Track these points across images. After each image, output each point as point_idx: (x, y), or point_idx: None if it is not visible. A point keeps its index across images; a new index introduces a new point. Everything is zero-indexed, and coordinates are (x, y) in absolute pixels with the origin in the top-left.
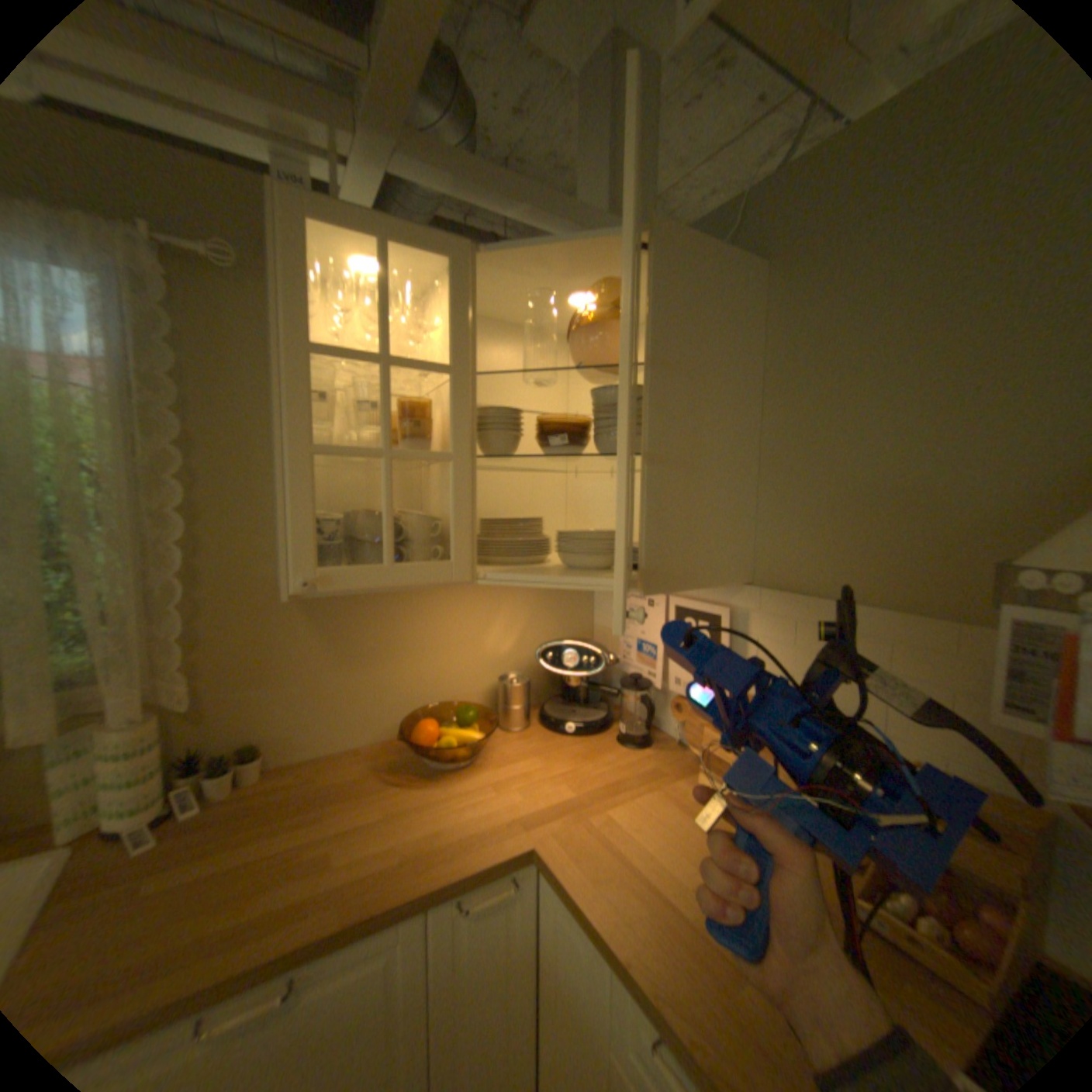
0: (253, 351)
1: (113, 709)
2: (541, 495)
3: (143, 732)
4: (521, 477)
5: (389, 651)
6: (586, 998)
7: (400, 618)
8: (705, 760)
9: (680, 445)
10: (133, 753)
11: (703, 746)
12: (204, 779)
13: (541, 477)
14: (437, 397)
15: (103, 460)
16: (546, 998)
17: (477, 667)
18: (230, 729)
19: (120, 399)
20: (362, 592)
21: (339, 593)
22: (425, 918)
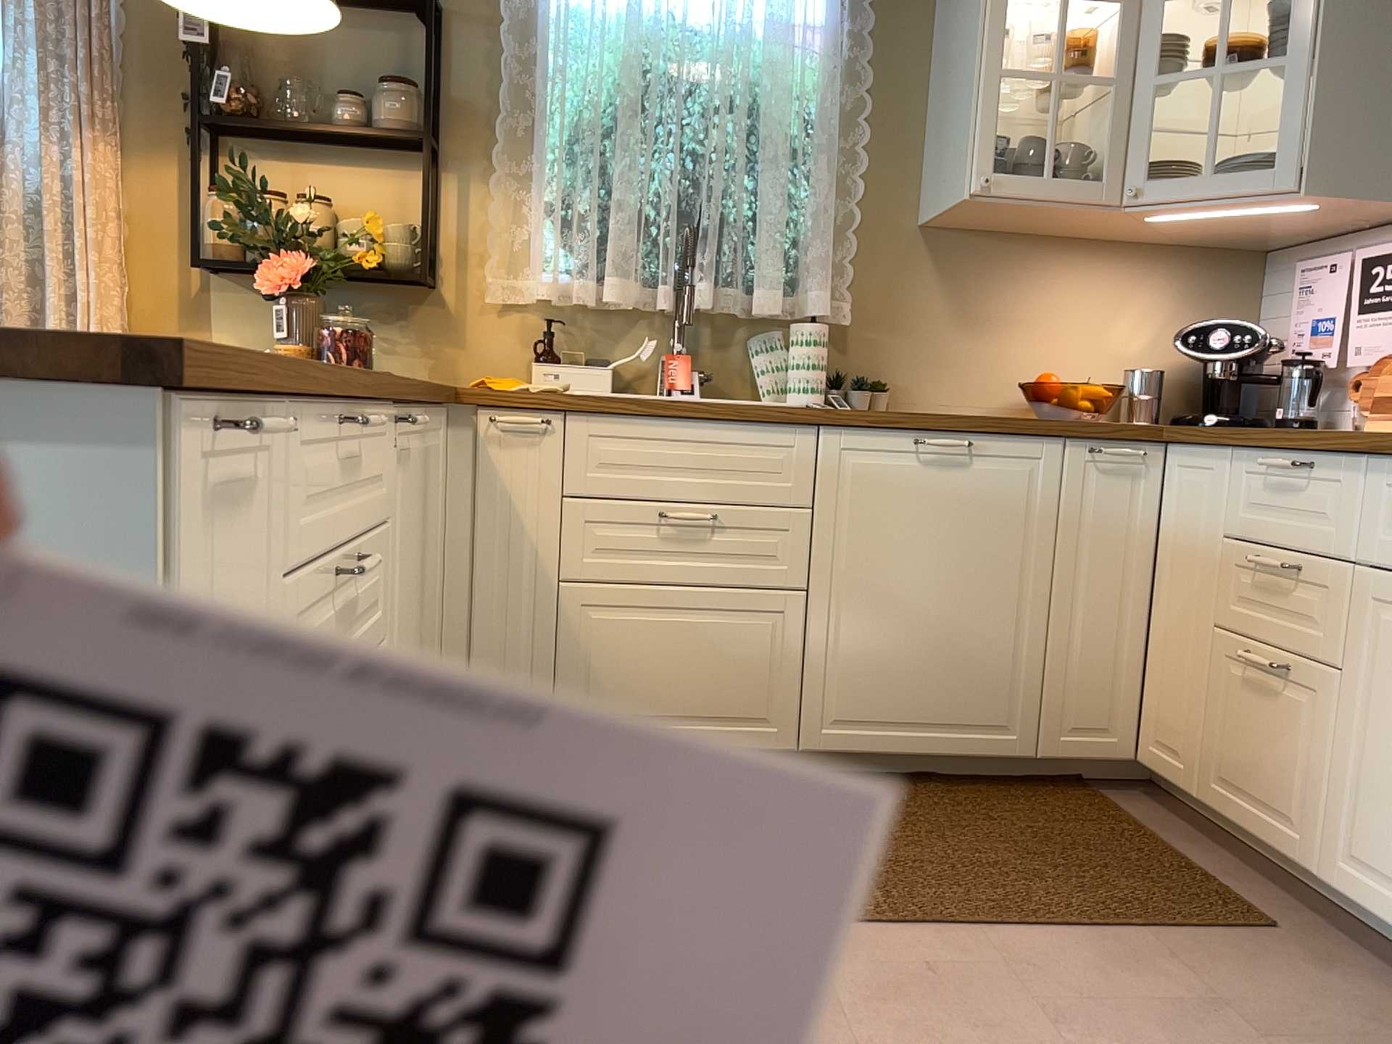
0: (921, 10)
1: (808, 301)
2: (1197, 160)
3: (826, 324)
4: (1174, 138)
5: (1007, 319)
6: (1204, 519)
7: (1021, 285)
8: (1374, 406)
9: (1358, 43)
10: (818, 338)
11: (1375, 398)
12: (847, 394)
13: (1199, 138)
14: (1091, 38)
15: (818, 104)
16: (1162, 574)
17: (1098, 358)
18: (864, 362)
19: (838, 53)
20: (1021, 200)
21: (1003, 197)
22: (1064, 445)
